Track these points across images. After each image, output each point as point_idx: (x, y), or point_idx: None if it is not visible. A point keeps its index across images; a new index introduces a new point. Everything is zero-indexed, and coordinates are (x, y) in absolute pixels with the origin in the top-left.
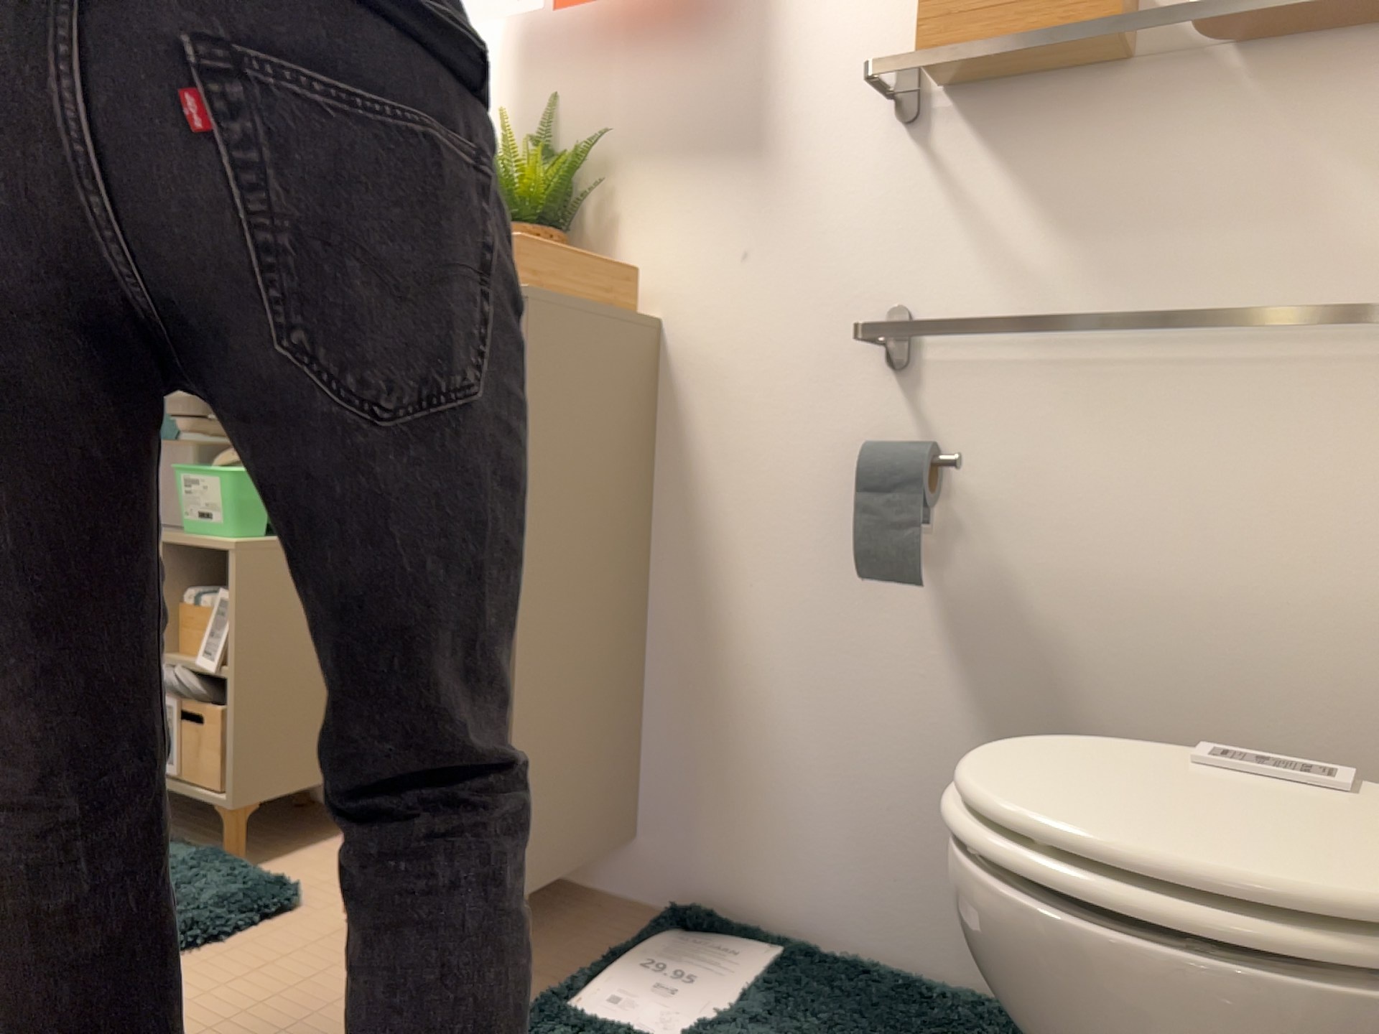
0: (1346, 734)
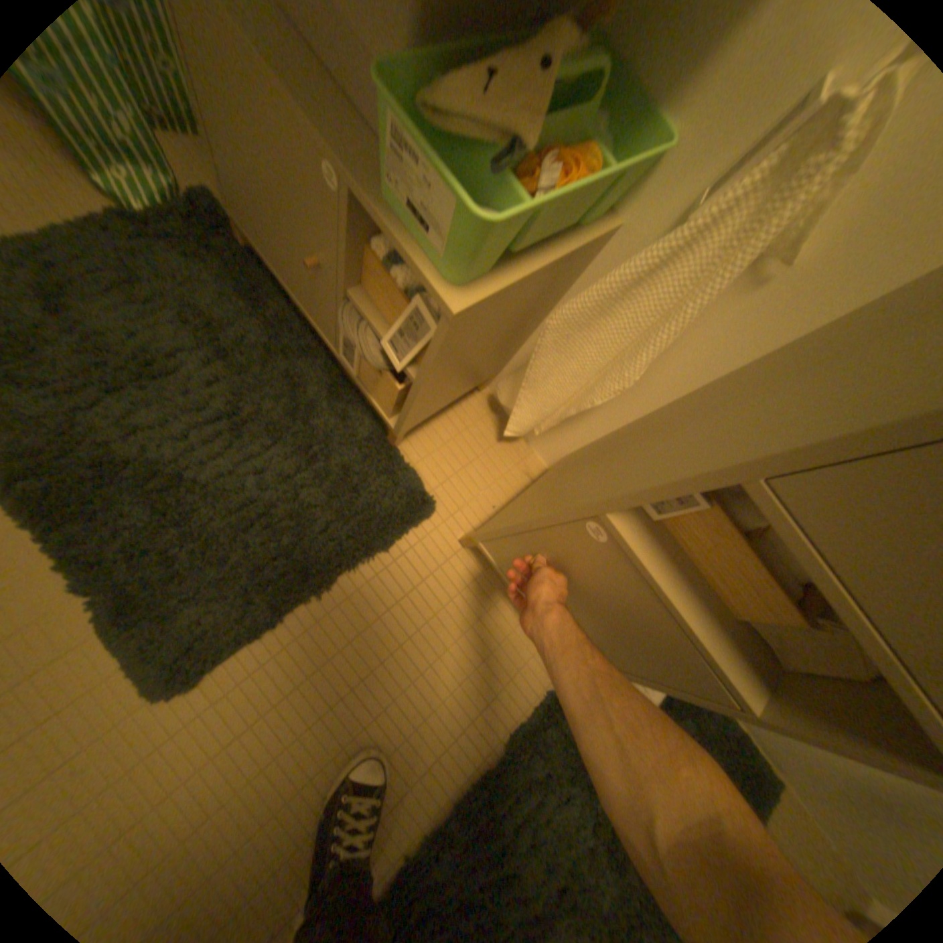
0: None
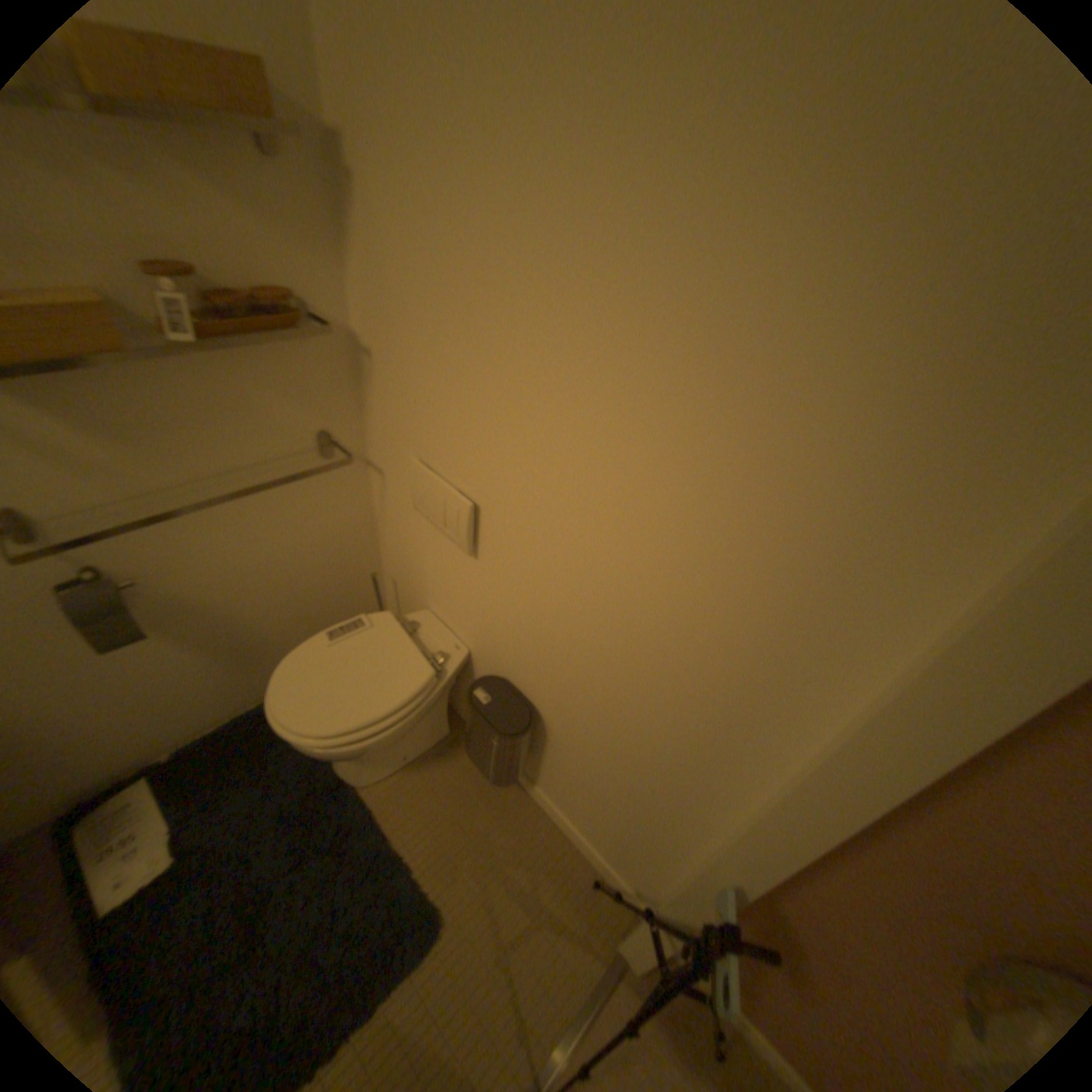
0: (322, 574)
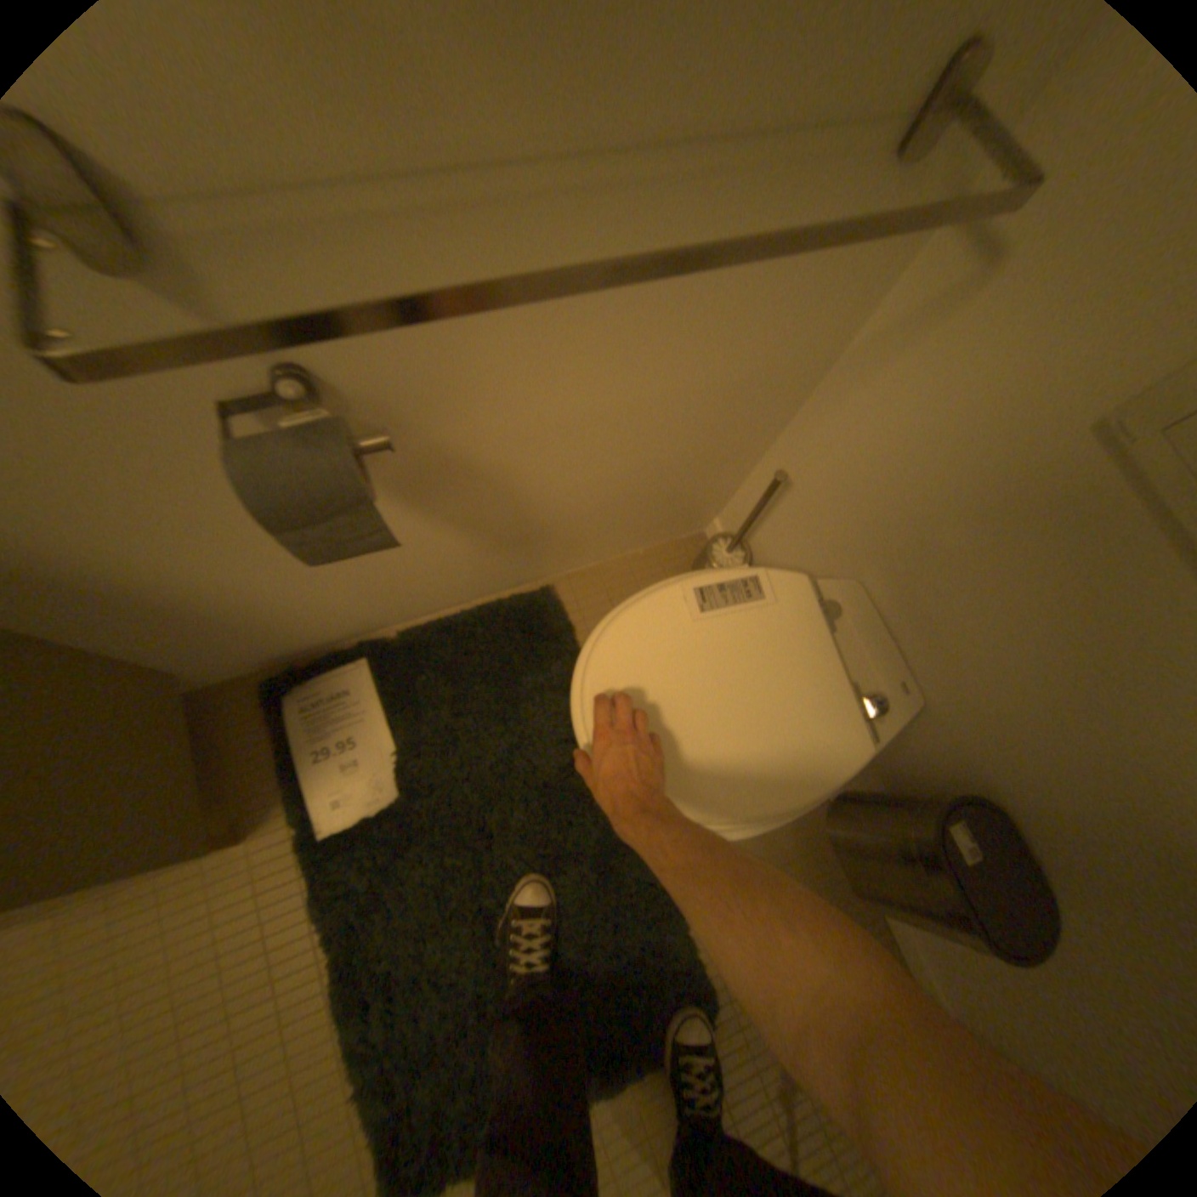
0: (691, 440)
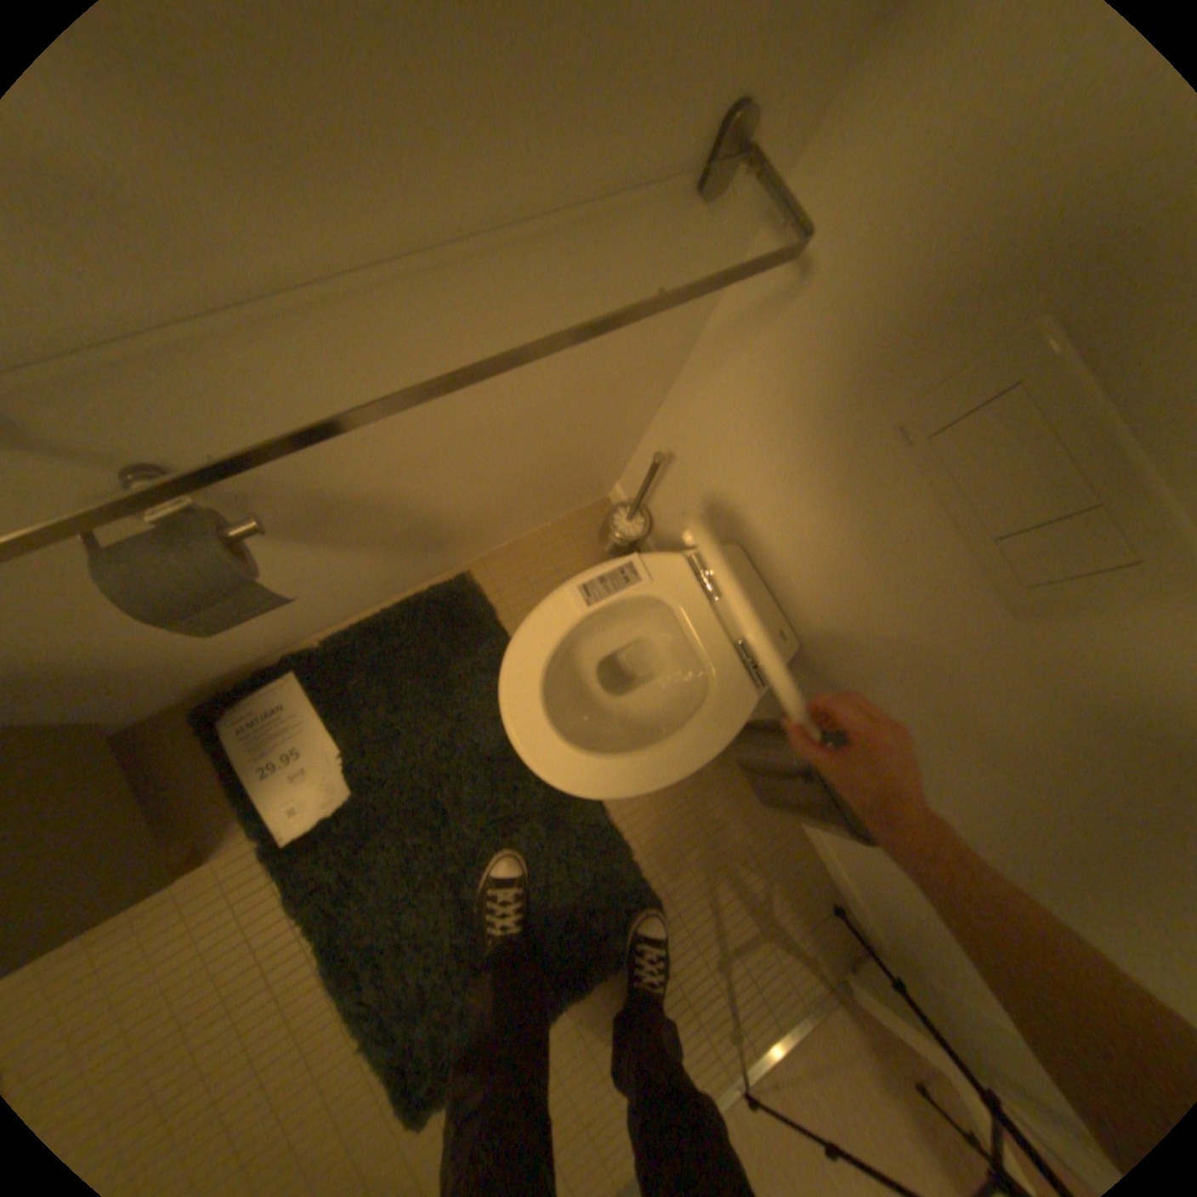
0: (570, 433)
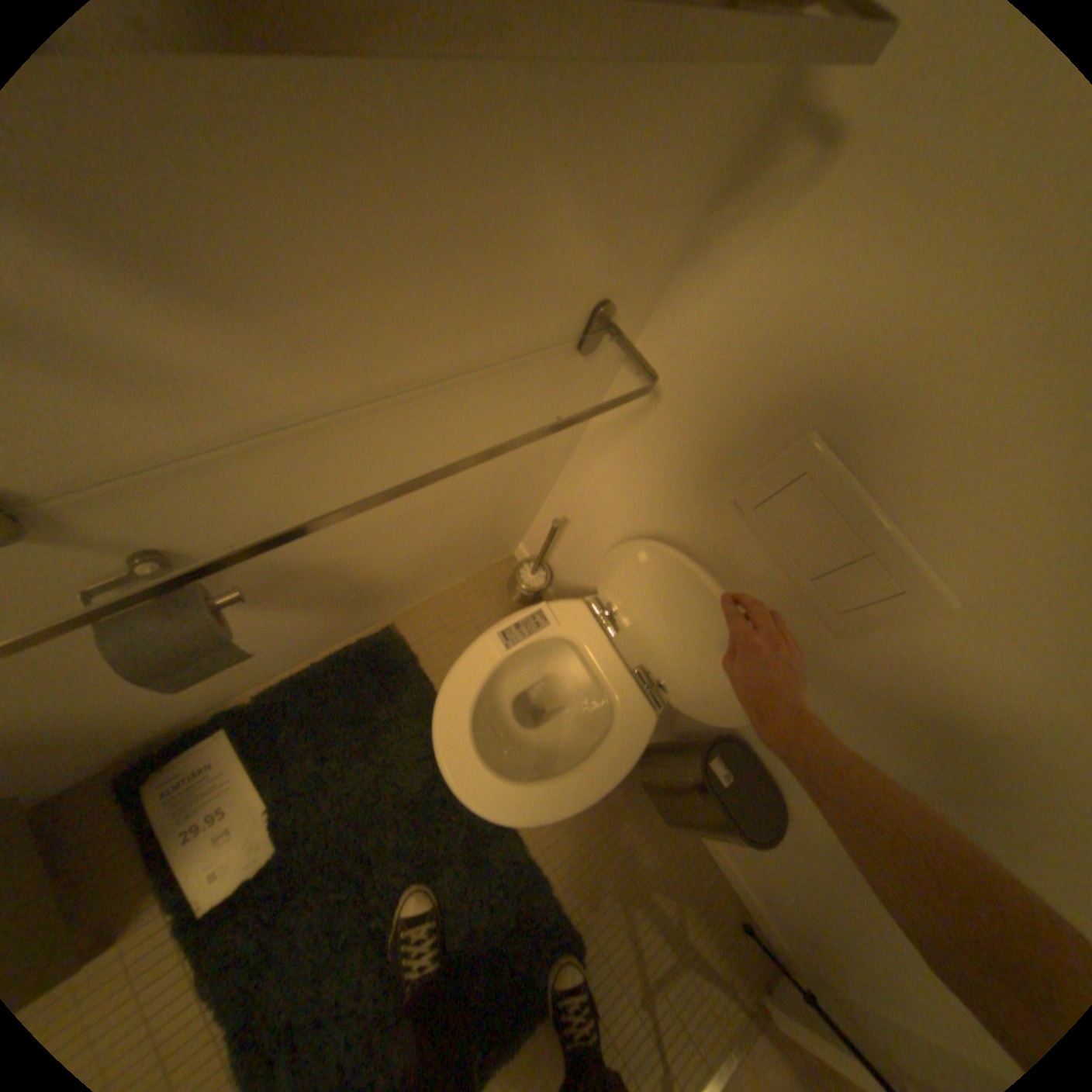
0: (485, 506)
